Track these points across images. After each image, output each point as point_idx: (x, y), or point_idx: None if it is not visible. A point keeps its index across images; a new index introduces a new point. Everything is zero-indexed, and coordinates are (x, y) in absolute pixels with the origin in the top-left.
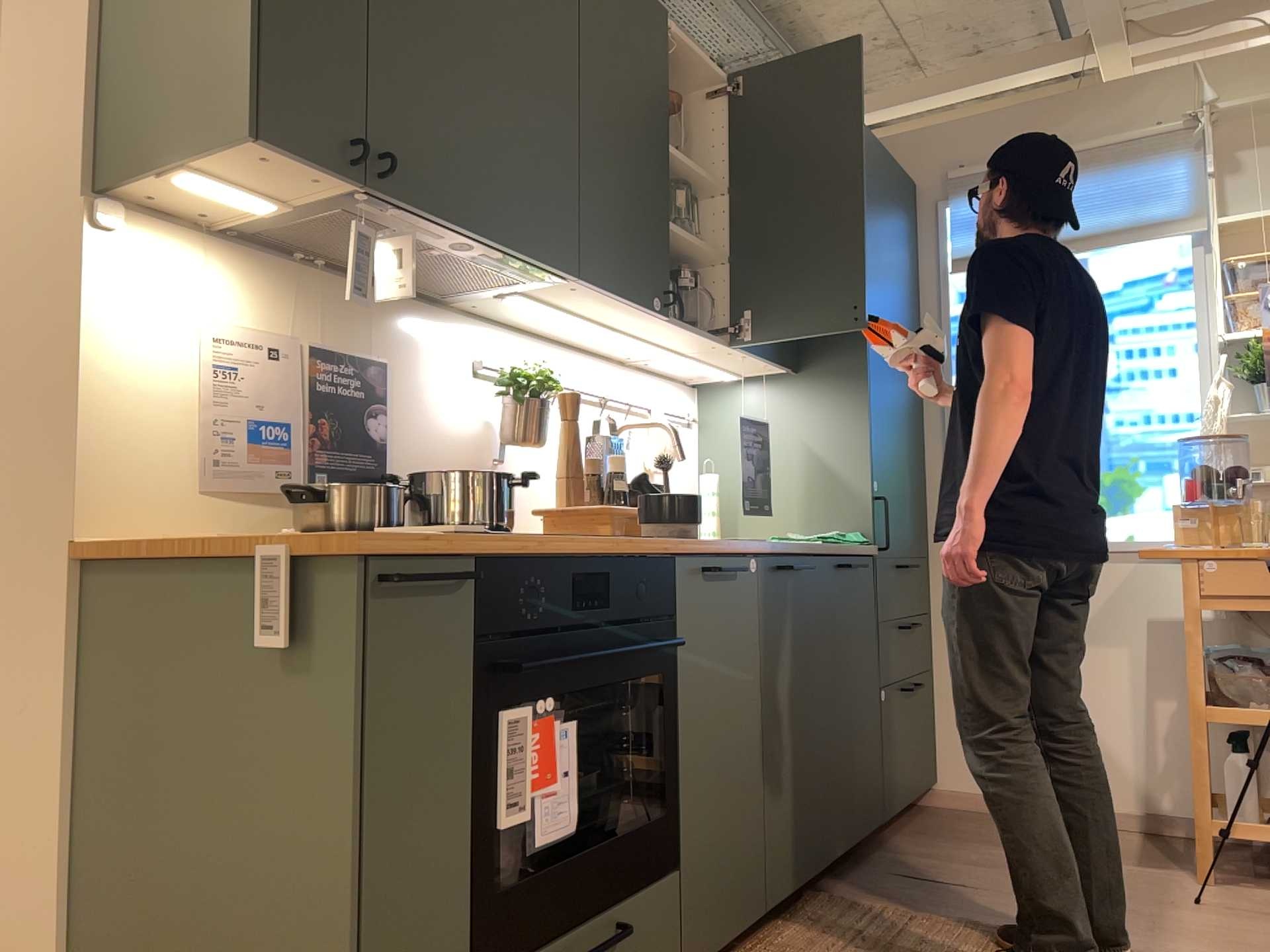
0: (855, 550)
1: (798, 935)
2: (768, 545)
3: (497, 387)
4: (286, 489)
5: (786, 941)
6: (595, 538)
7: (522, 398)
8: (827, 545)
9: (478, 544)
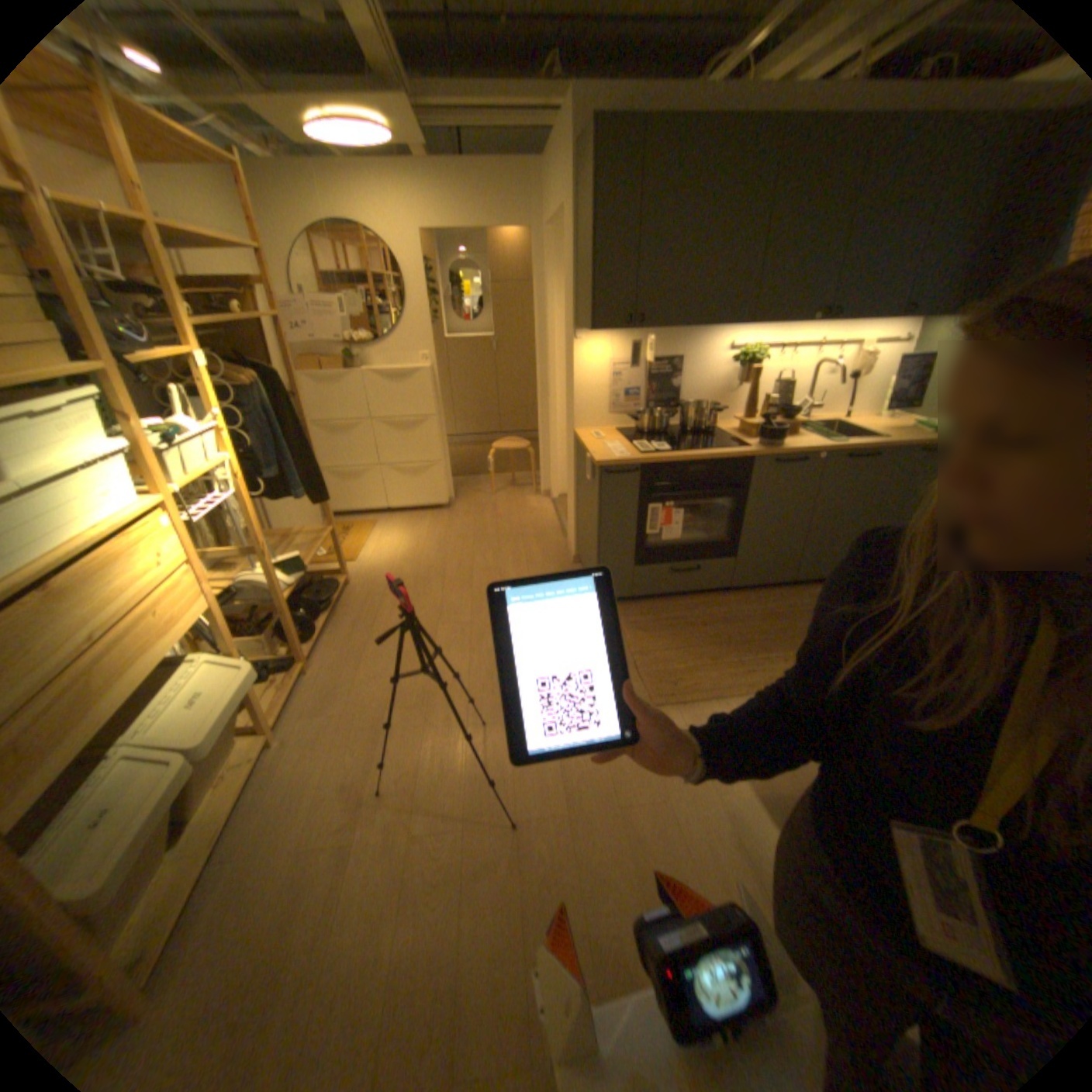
0: (949, 439)
1: (812, 593)
2: (897, 427)
3: (733, 359)
4: (627, 416)
5: (803, 593)
6: (707, 451)
7: (750, 360)
8: (937, 432)
9: (639, 462)
